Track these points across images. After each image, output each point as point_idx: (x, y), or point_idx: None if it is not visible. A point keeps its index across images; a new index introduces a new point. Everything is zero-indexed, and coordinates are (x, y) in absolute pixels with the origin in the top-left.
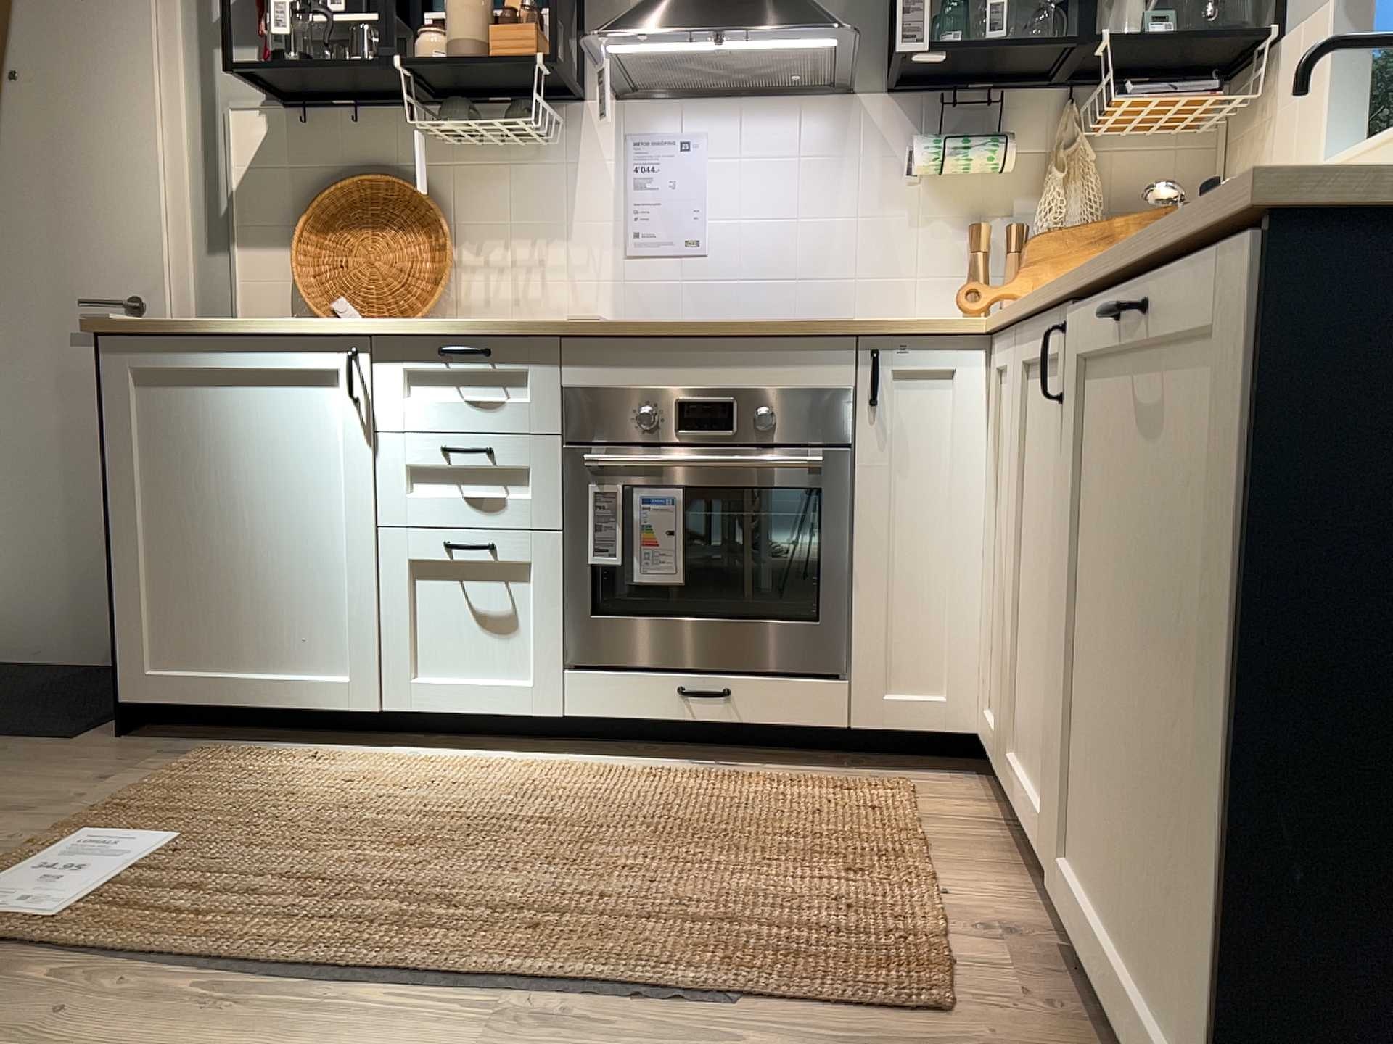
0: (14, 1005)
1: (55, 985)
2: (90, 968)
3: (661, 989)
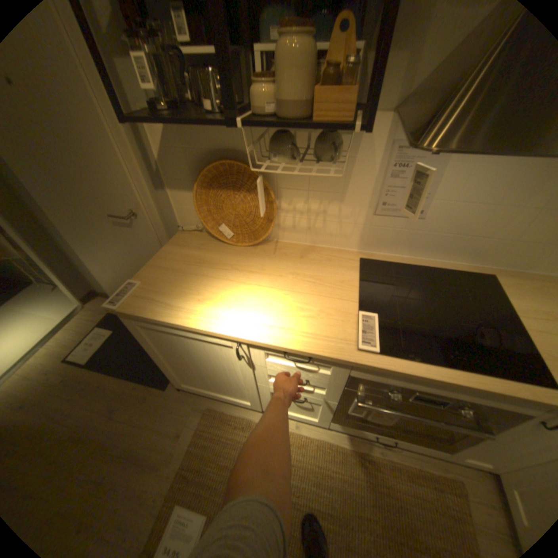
0: None
1: None
2: None
3: None
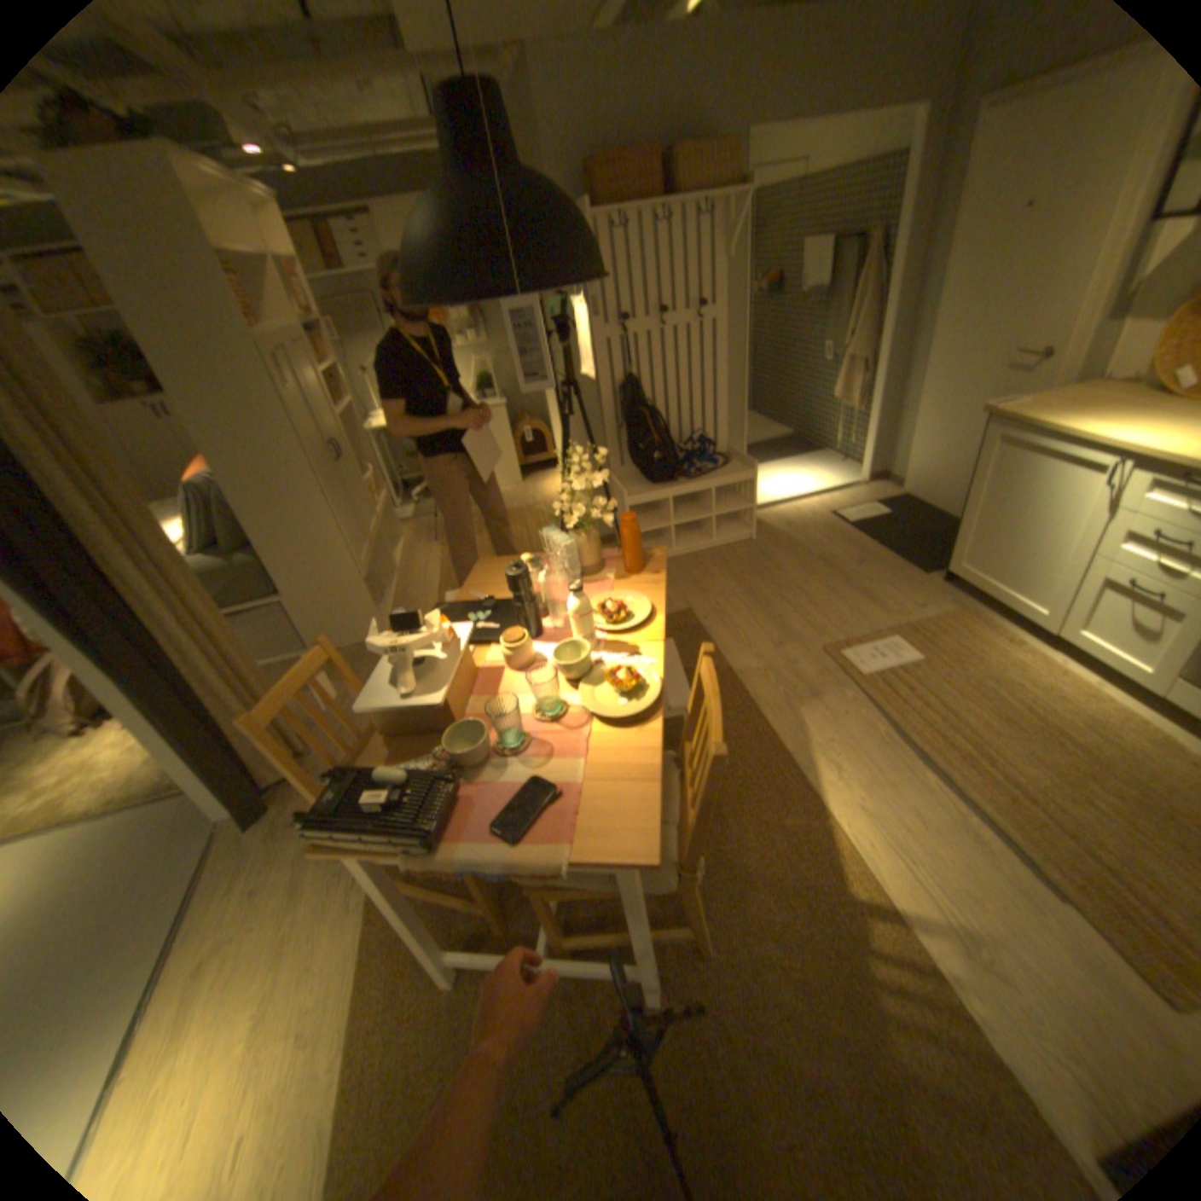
0: (840, 698)
1: (853, 698)
2: (865, 698)
3: (1037, 863)
